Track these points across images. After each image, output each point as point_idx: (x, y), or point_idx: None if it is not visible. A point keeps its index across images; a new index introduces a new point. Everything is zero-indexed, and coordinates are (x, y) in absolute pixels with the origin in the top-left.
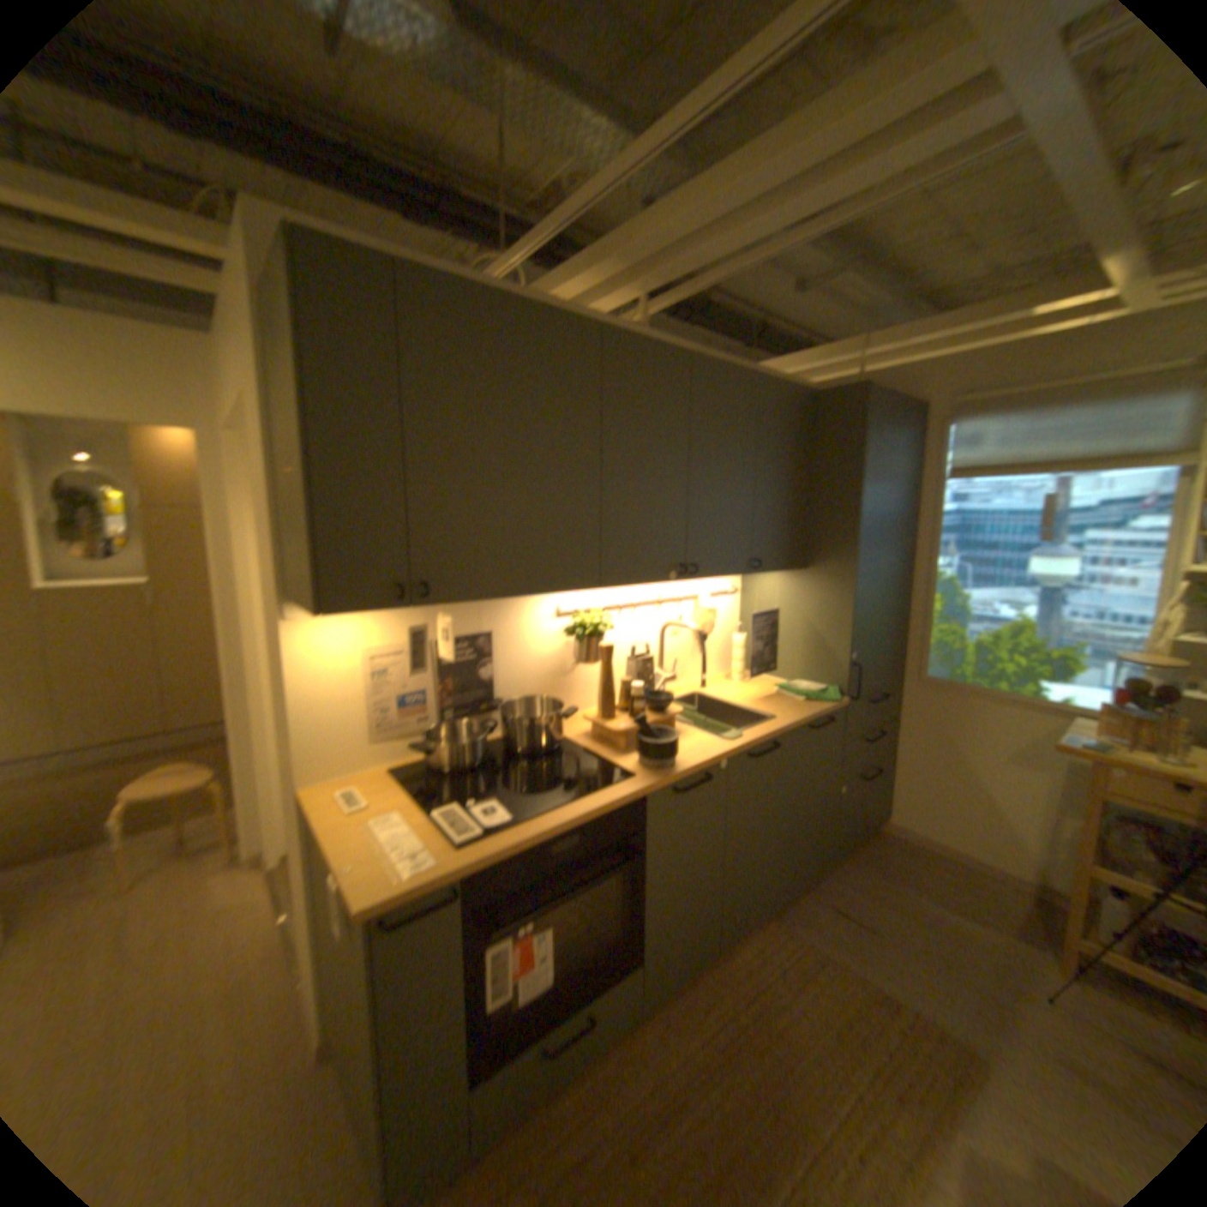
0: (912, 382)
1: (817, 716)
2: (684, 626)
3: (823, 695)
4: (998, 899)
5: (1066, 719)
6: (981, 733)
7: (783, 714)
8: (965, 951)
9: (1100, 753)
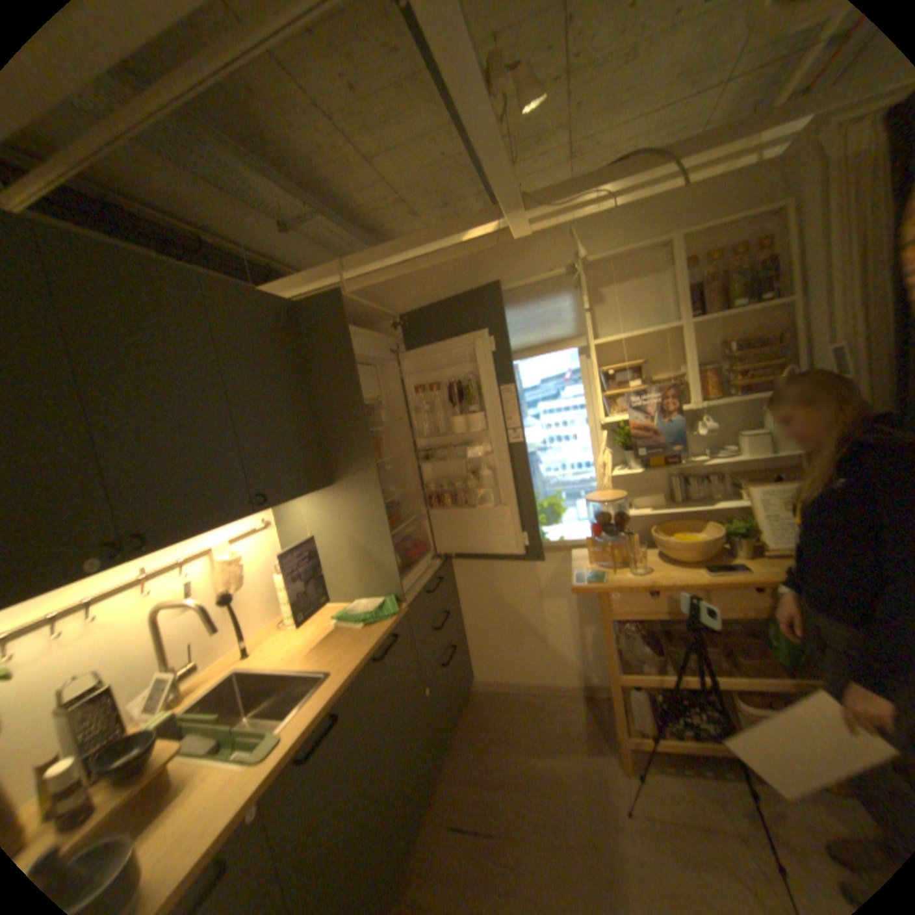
0: (389, 299)
1: (378, 644)
2: (181, 605)
3: (382, 612)
4: (564, 717)
5: (565, 551)
6: (516, 581)
7: (339, 663)
8: (561, 800)
9: (600, 583)
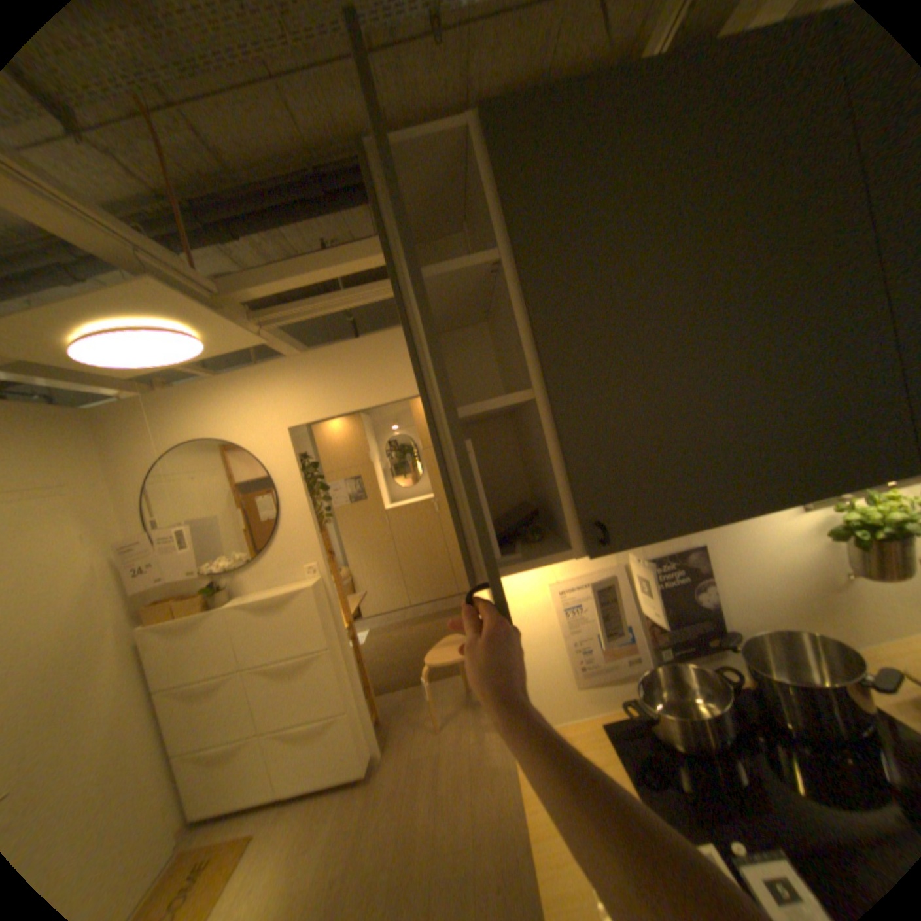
0: None
1: None
2: None
3: None
4: None
5: None
6: None
7: None
8: None
9: None
